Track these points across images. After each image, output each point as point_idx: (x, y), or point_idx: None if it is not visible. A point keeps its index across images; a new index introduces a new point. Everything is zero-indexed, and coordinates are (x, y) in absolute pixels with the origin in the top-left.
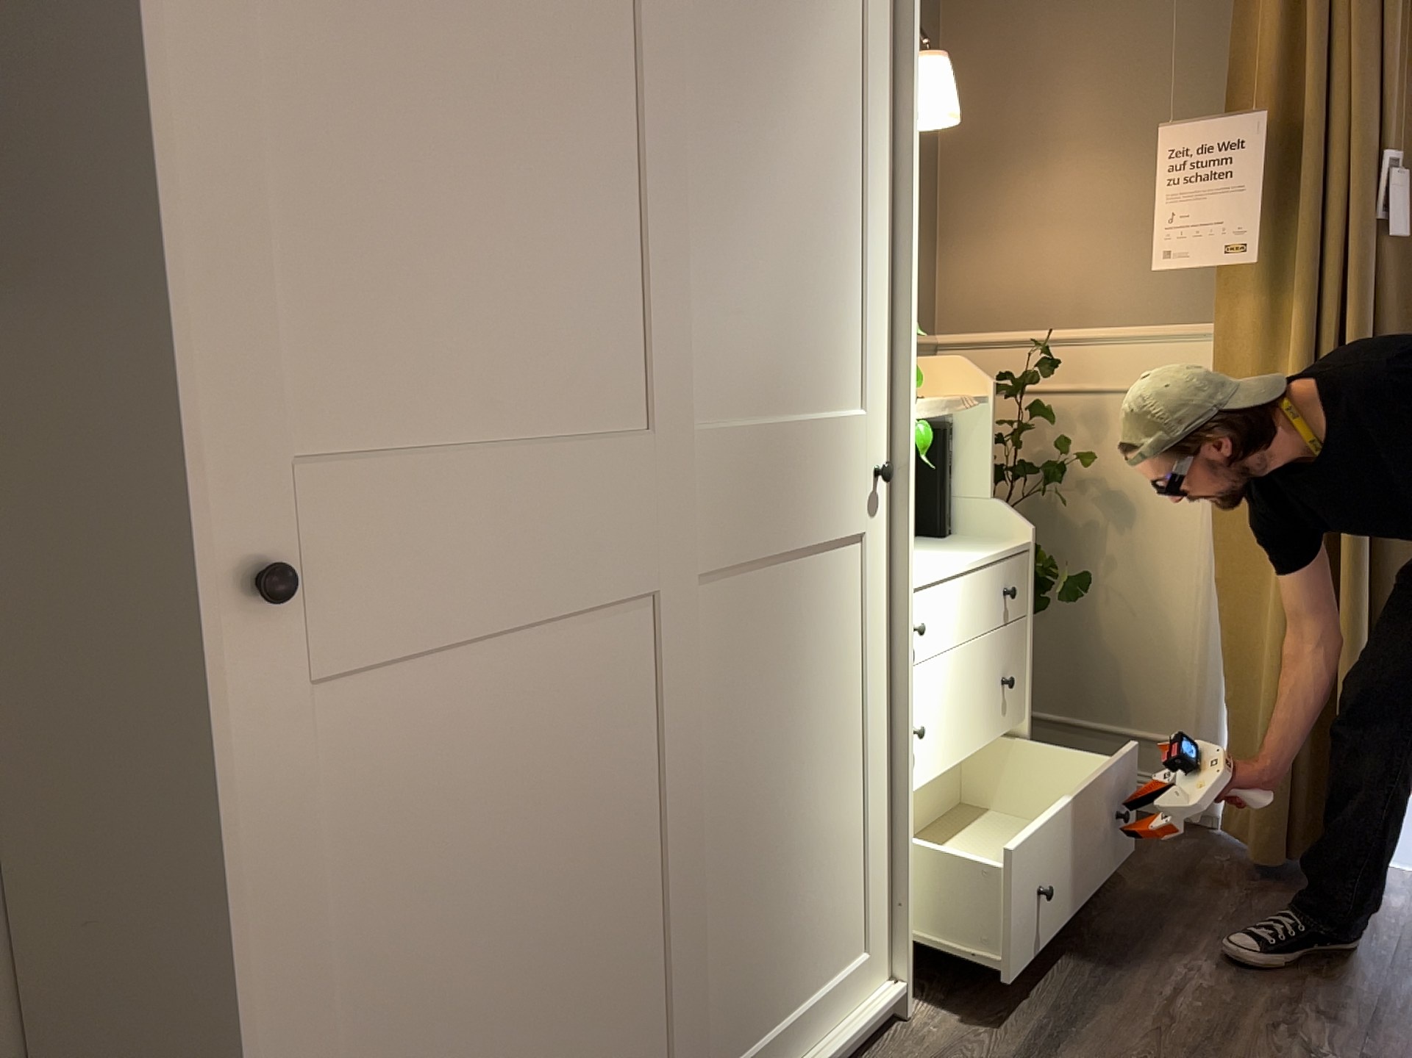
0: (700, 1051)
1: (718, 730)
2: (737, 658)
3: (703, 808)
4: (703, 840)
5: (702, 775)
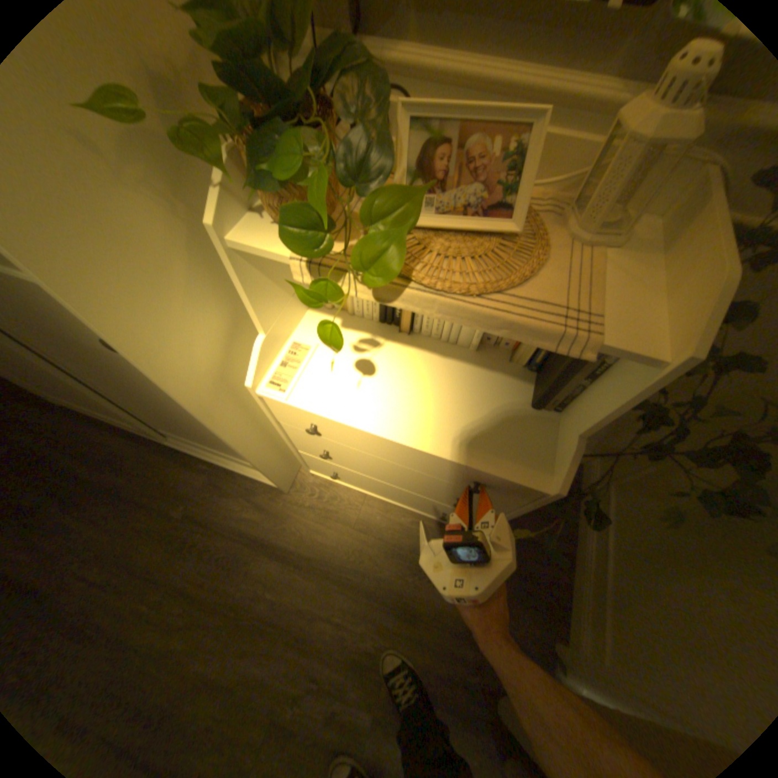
0: (141, 431)
1: (77, 370)
2: (62, 355)
3: (86, 385)
4: (98, 393)
5: (73, 377)
